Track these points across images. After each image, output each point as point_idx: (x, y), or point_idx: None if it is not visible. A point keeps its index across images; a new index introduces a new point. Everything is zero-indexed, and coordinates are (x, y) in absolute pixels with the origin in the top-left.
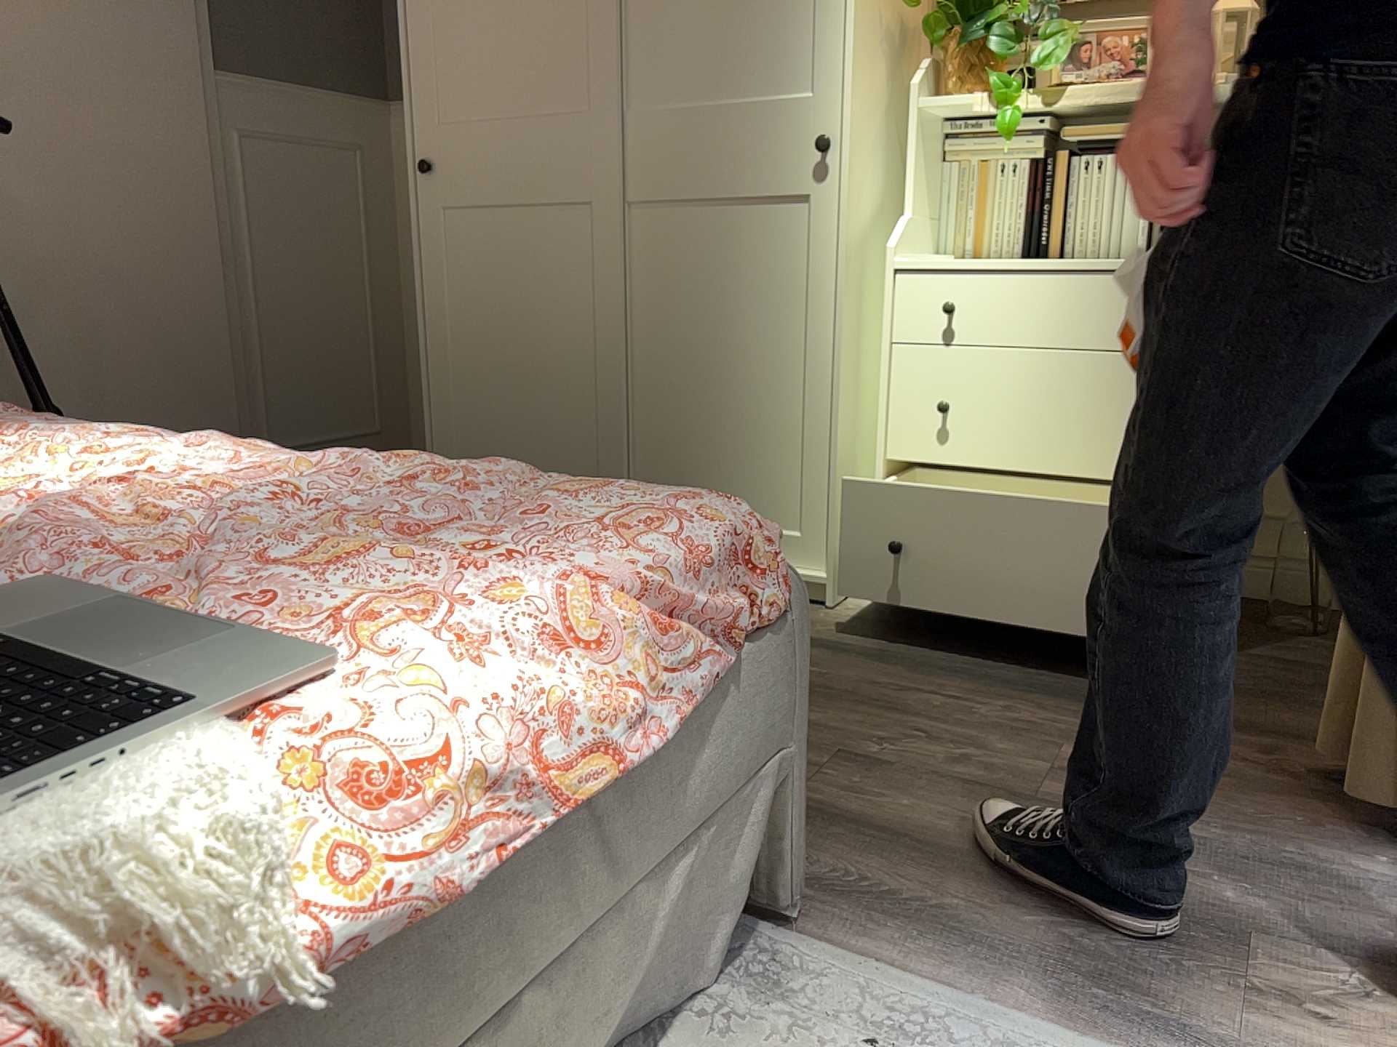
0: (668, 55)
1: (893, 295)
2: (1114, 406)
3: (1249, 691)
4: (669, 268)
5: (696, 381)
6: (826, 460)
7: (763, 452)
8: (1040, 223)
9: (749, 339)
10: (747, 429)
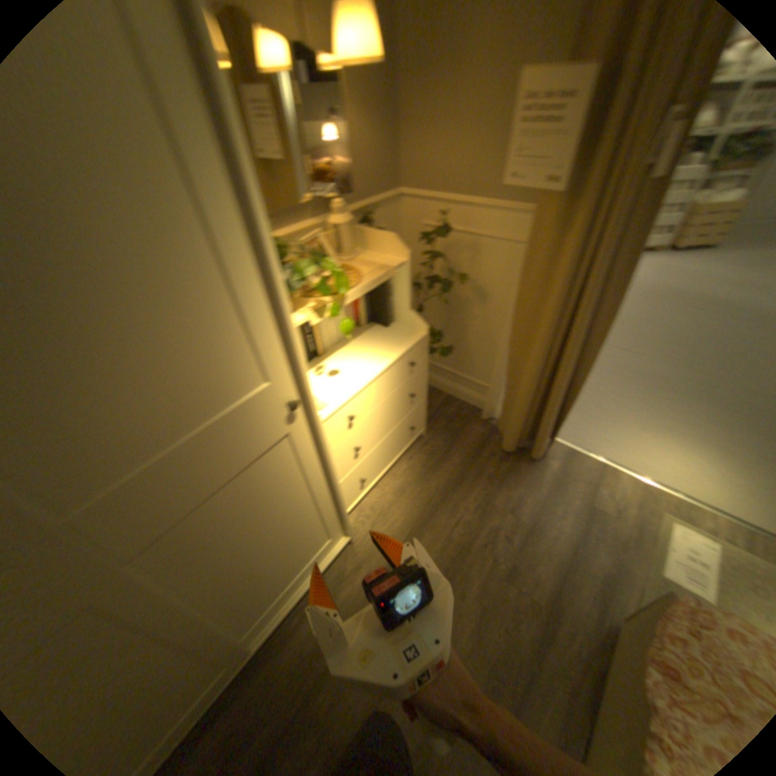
0: (98, 440)
1: (328, 431)
2: (402, 400)
3: (450, 438)
4: (203, 547)
5: (255, 562)
6: (335, 510)
7: (305, 540)
8: (312, 344)
9: (280, 516)
10: (294, 542)
